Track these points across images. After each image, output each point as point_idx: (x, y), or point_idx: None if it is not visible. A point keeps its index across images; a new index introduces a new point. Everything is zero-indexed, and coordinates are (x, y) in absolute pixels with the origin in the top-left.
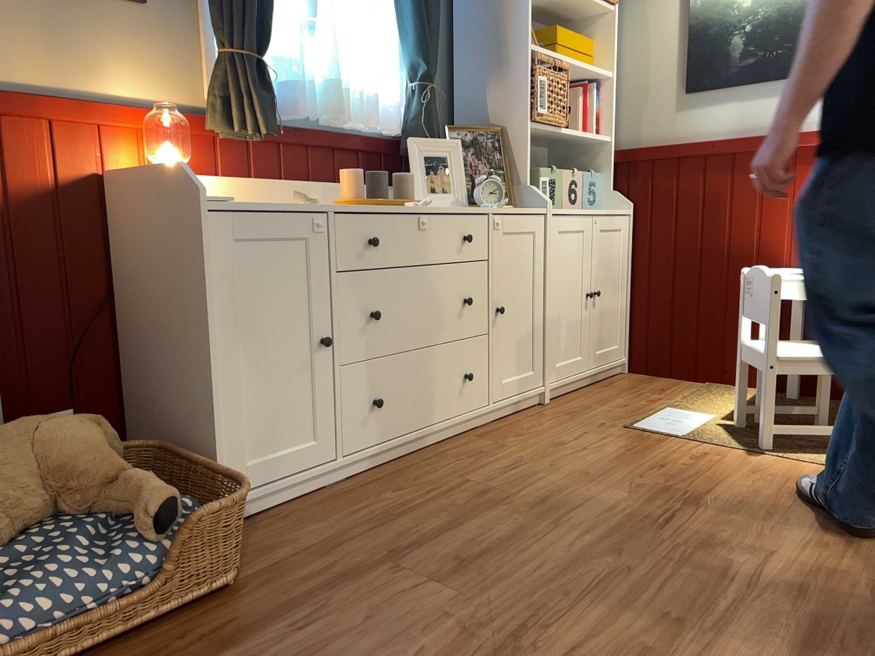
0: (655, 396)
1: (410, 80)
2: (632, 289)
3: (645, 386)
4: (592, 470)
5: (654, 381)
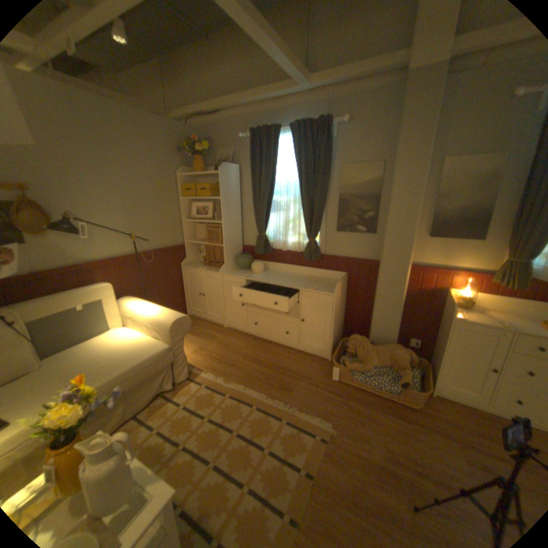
0: None
1: None
2: None
3: None
4: None
5: None
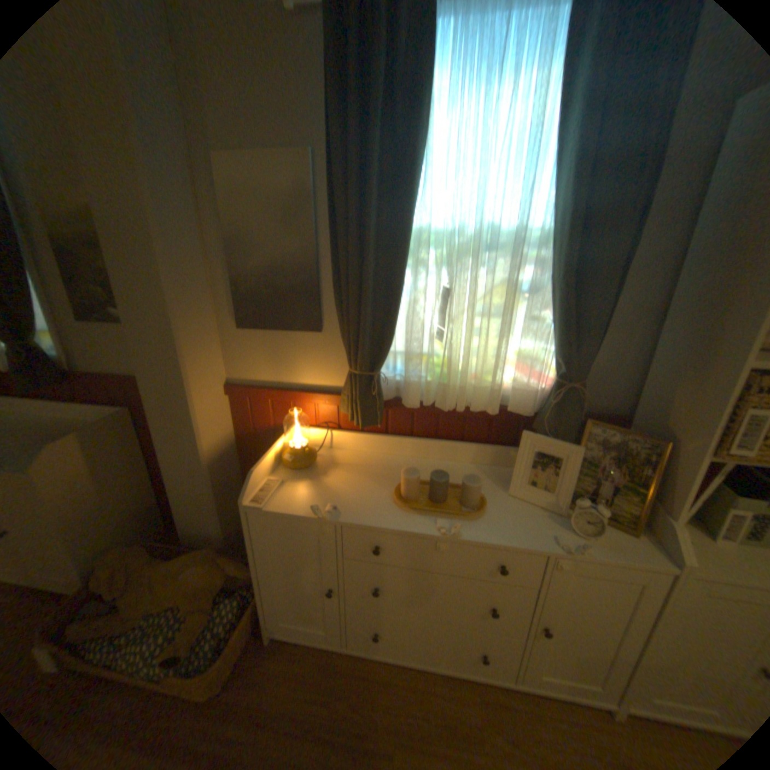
0: None
1: (557, 371)
2: None
3: None
4: None
5: None
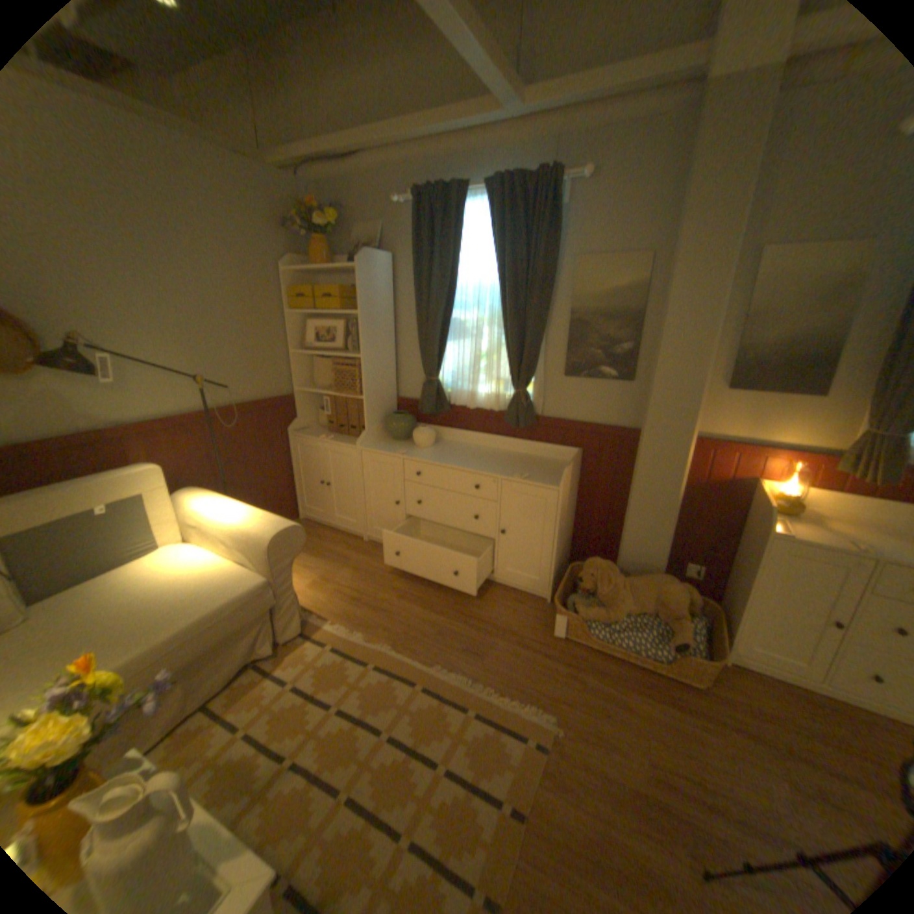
0: None
1: None
2: None
3: None
4: None
5: None
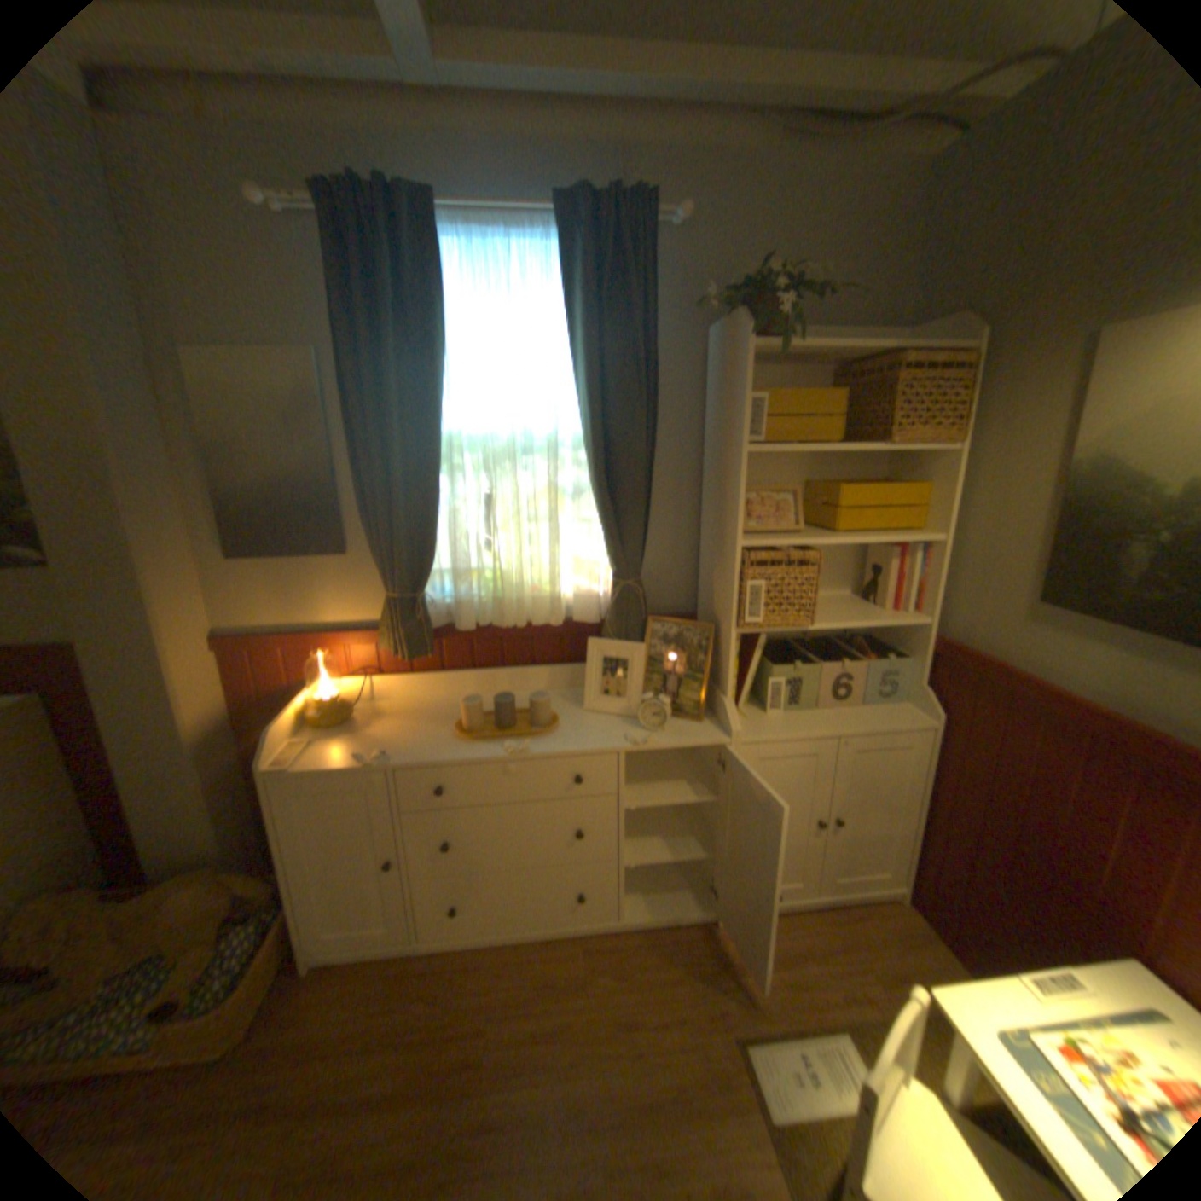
0: (871, 996)
1: (611, 572)
2: (931, 821)
3: (892, 958)
4: (588, 1116)
5: (919, 953)
